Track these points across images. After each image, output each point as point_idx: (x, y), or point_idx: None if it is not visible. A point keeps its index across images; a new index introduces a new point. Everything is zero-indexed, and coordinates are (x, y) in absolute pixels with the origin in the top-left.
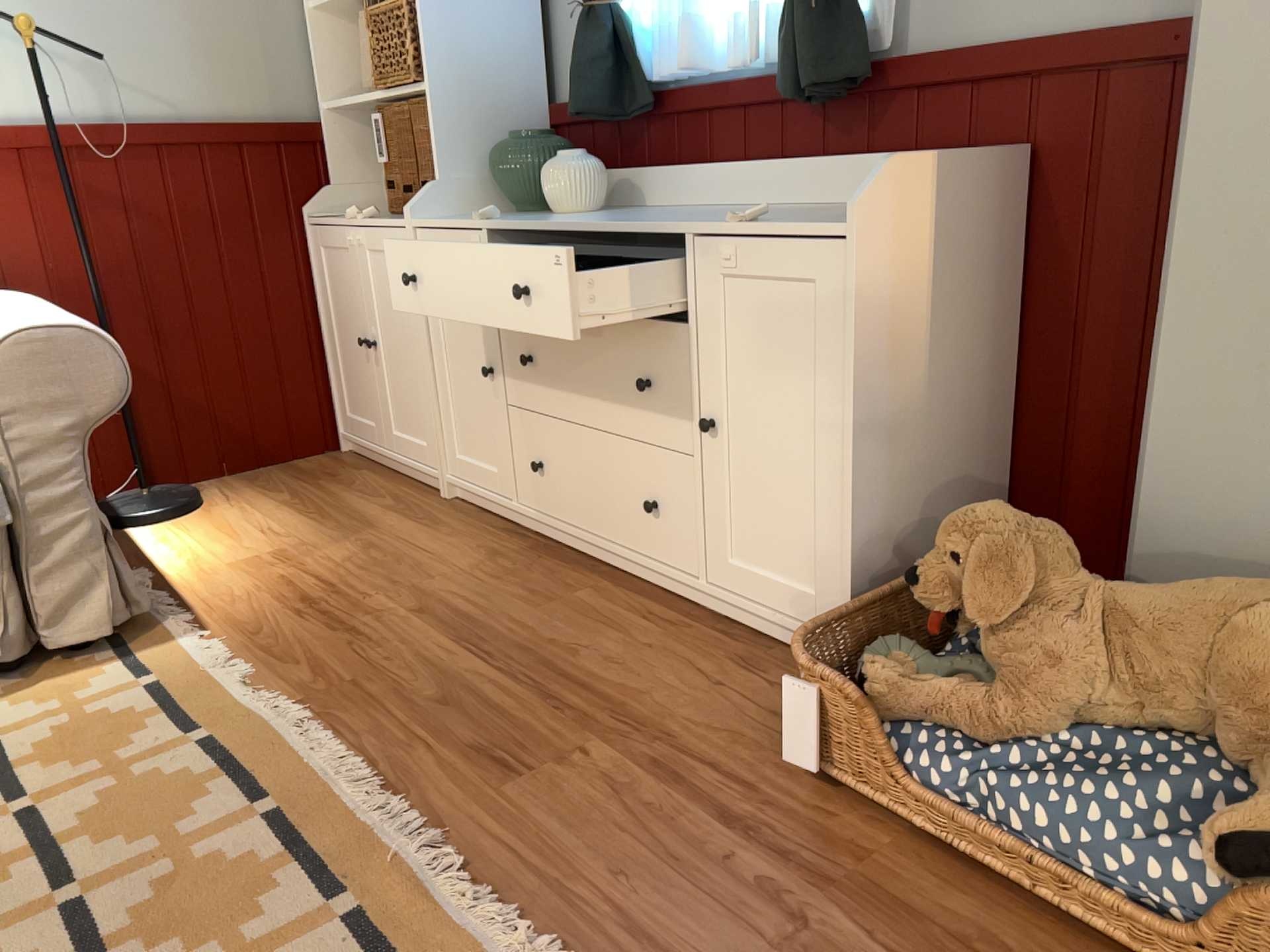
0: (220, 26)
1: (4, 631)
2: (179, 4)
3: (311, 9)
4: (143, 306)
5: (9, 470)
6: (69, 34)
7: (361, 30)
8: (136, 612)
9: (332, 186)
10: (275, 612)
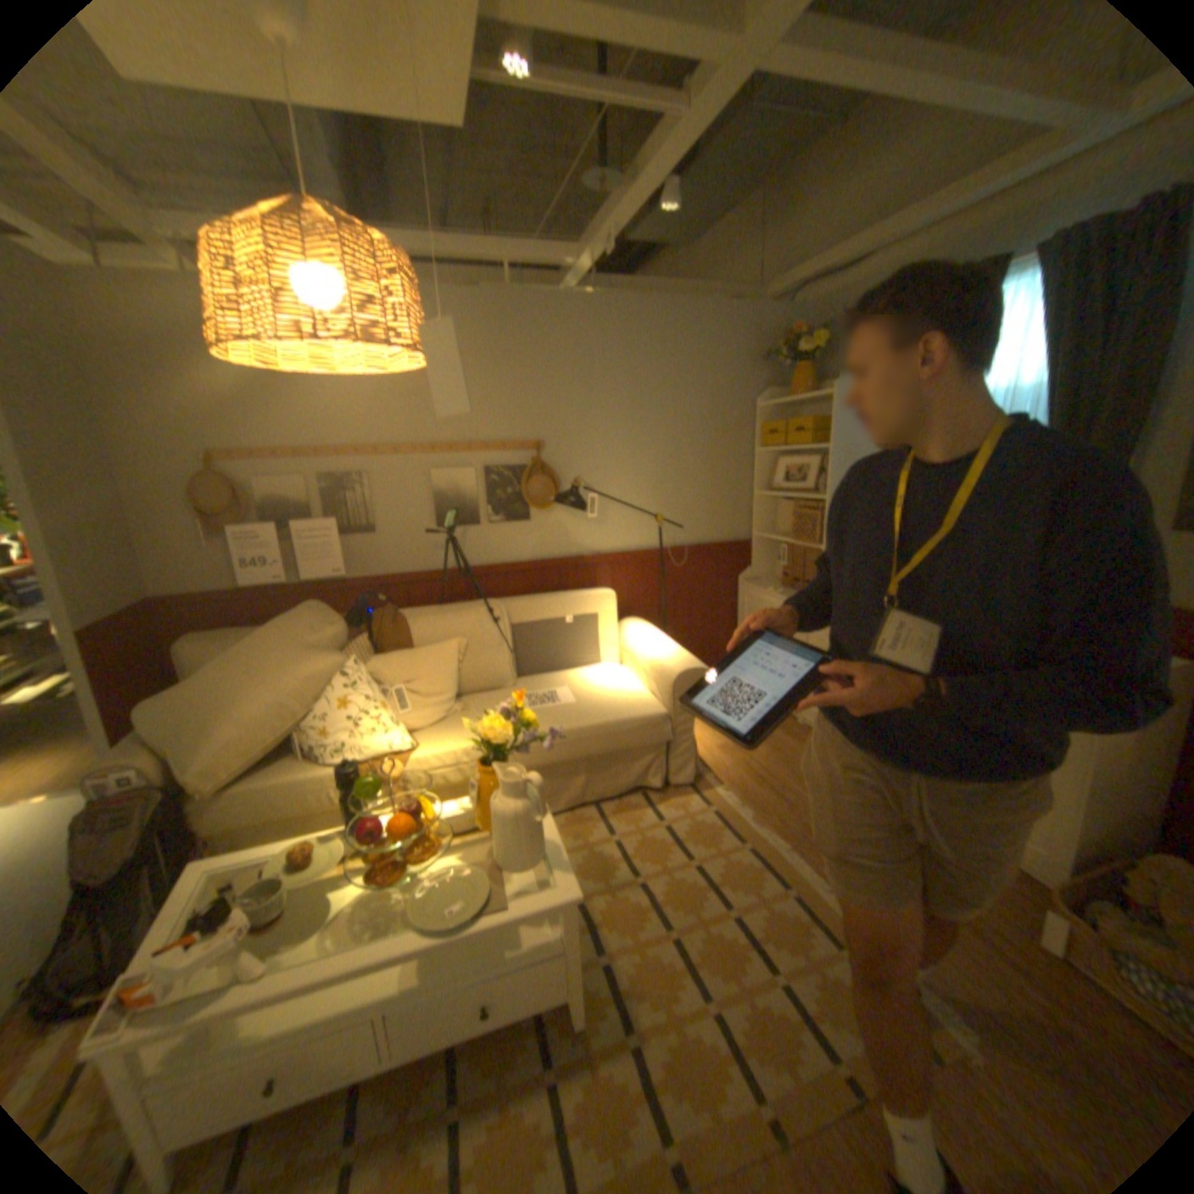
0: (717, 501)
1: (658, 777)
2: (704, 495)
3: (755, 492)
4: (670, 617)
5: (670, 719)
6: (663, 511)
7: (774, 498)
8: (696, 772)
9: (750, 565)
10: (747, 781)
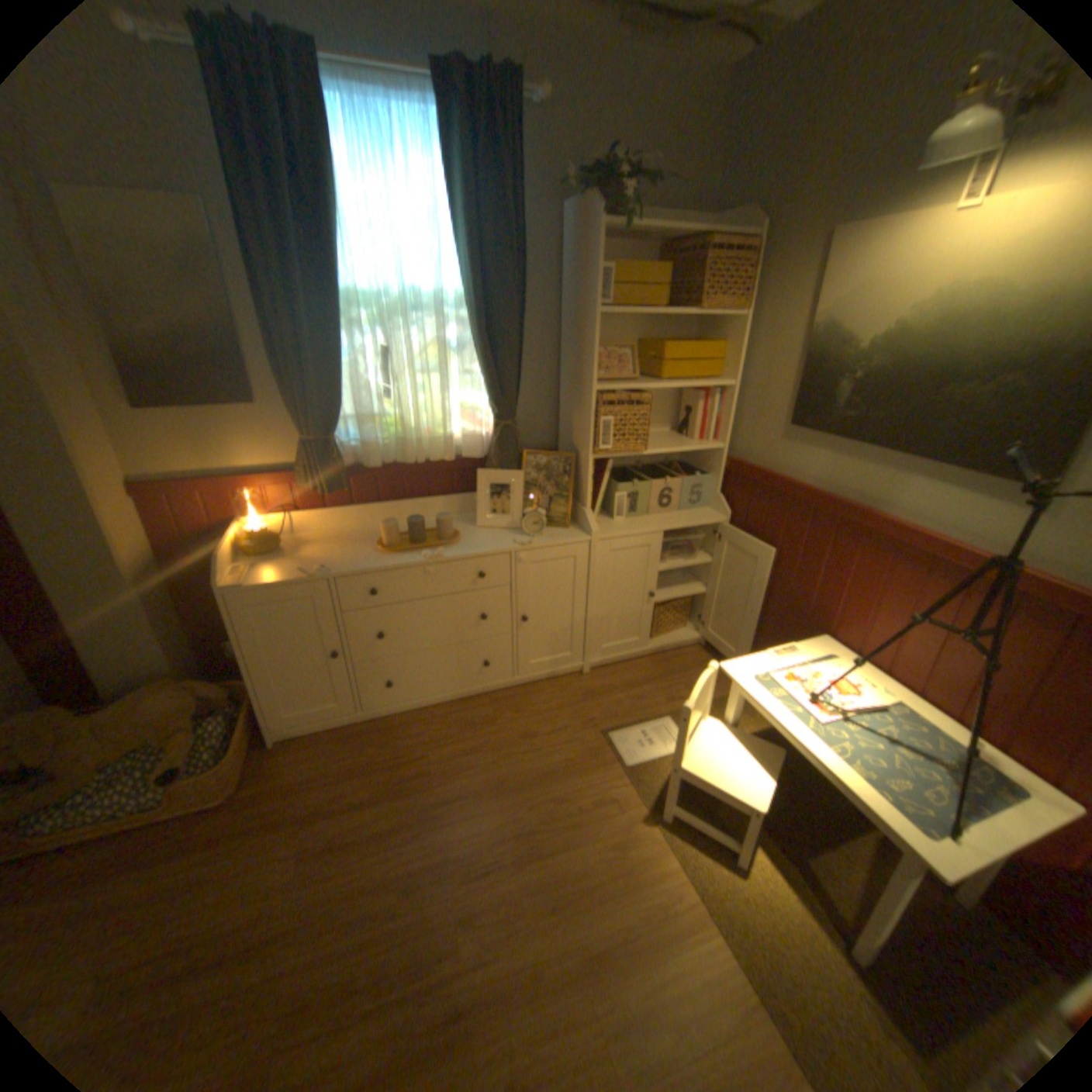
0: None
1: None
2: None
3: None
4: None
5: None
6: None
7: None
8: None
9: None
10: None
